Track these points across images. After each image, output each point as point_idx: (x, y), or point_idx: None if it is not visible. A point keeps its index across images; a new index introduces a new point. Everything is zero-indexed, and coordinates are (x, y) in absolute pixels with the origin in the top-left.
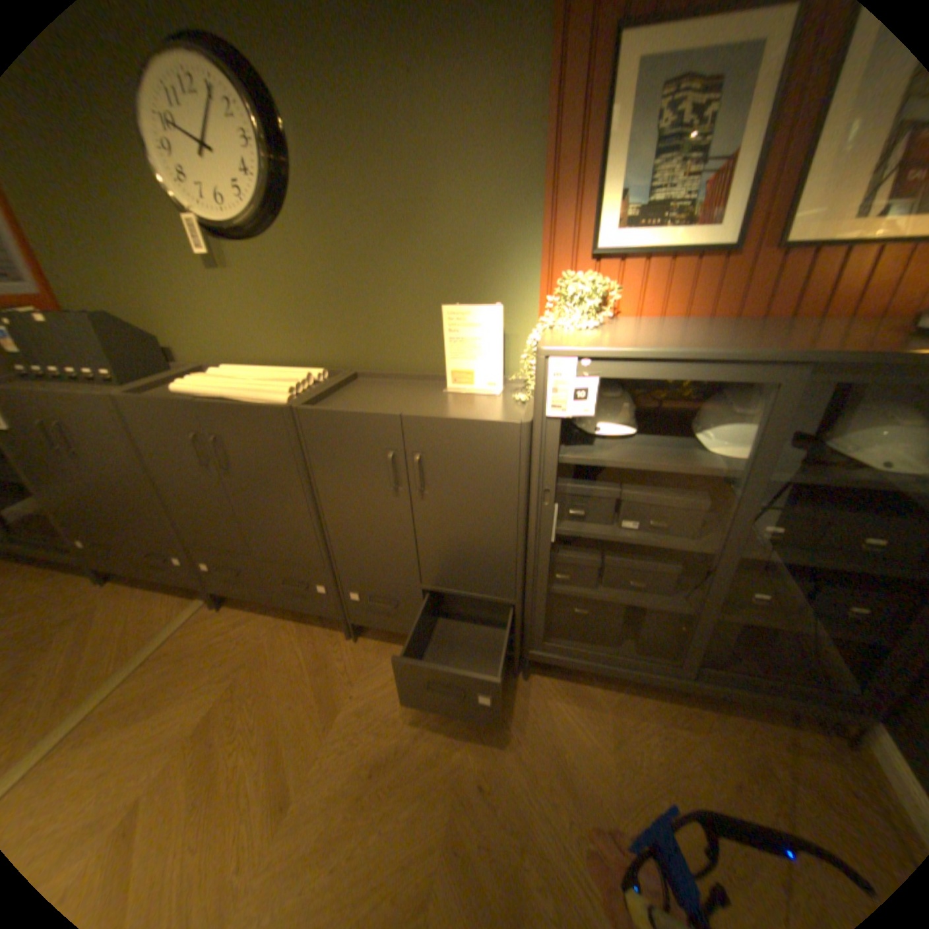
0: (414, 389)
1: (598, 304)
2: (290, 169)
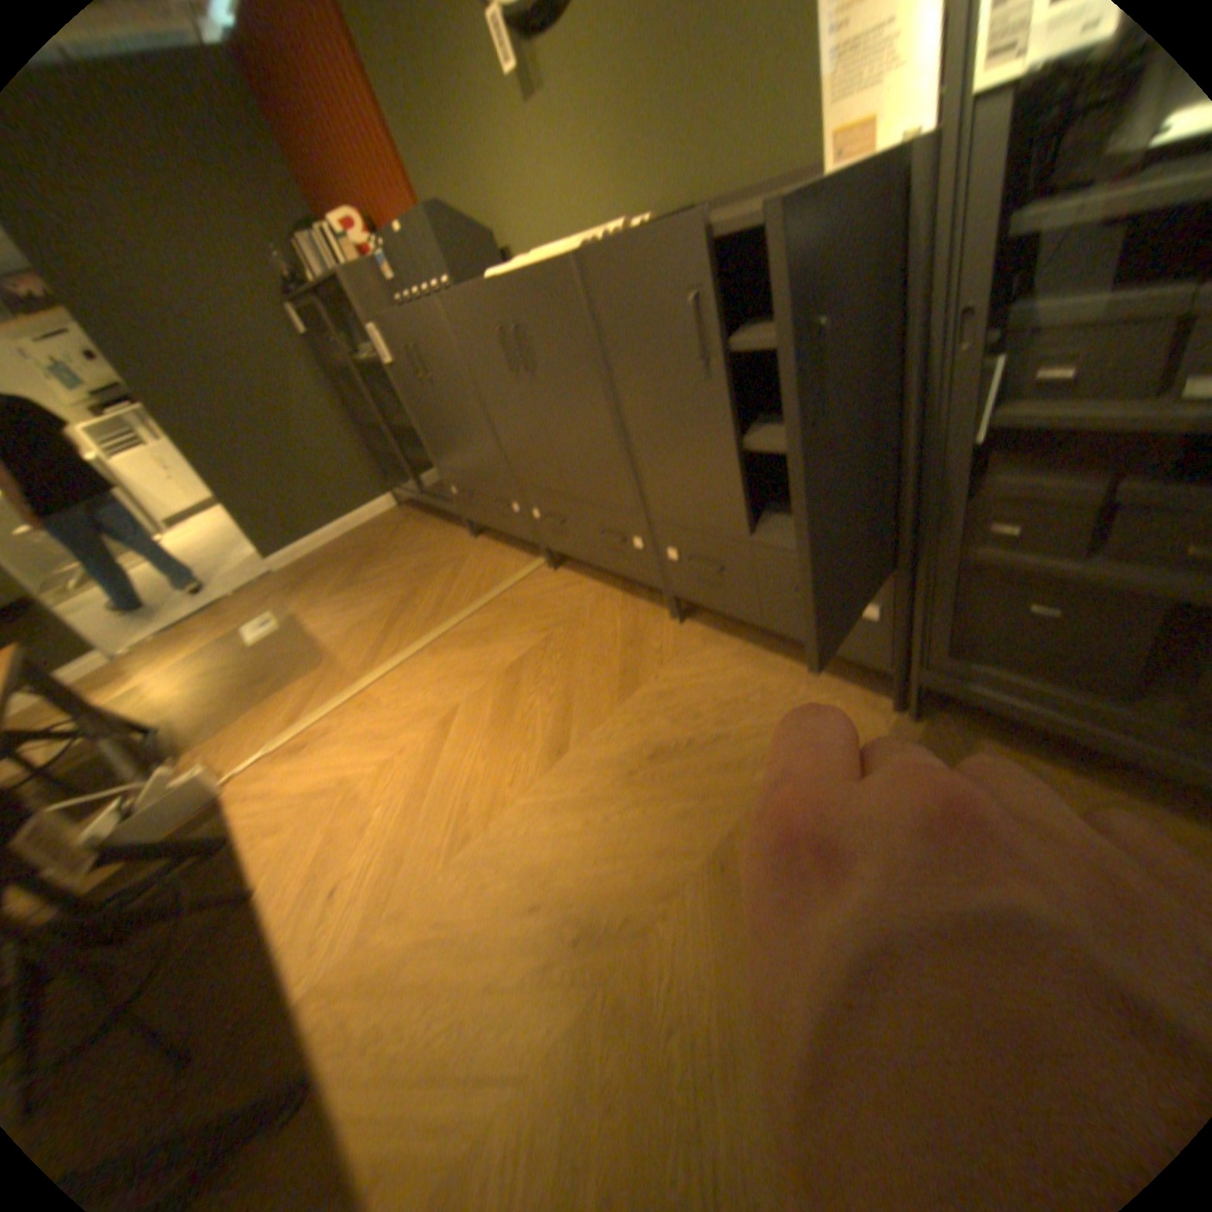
0: None
1: None
2: None
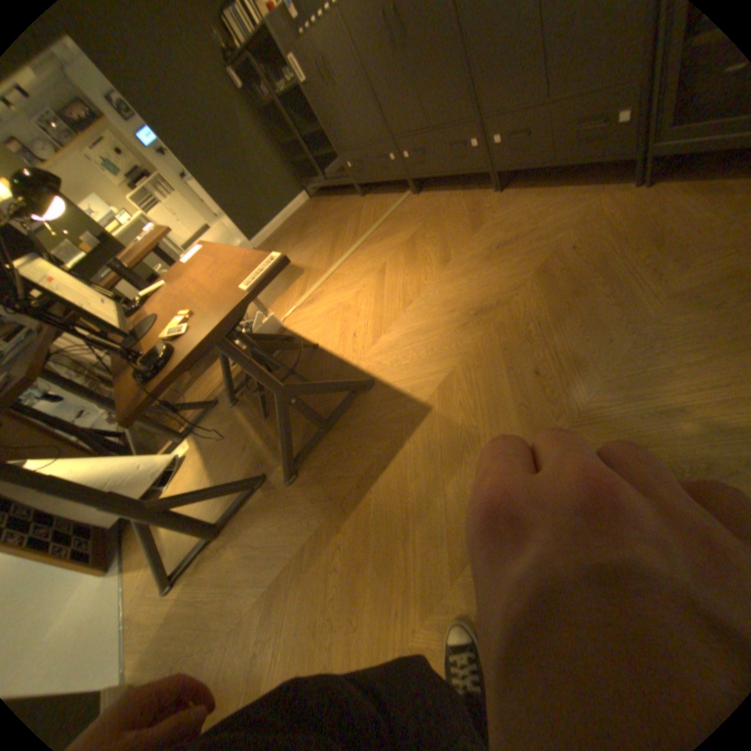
0: None
1: None
2: None
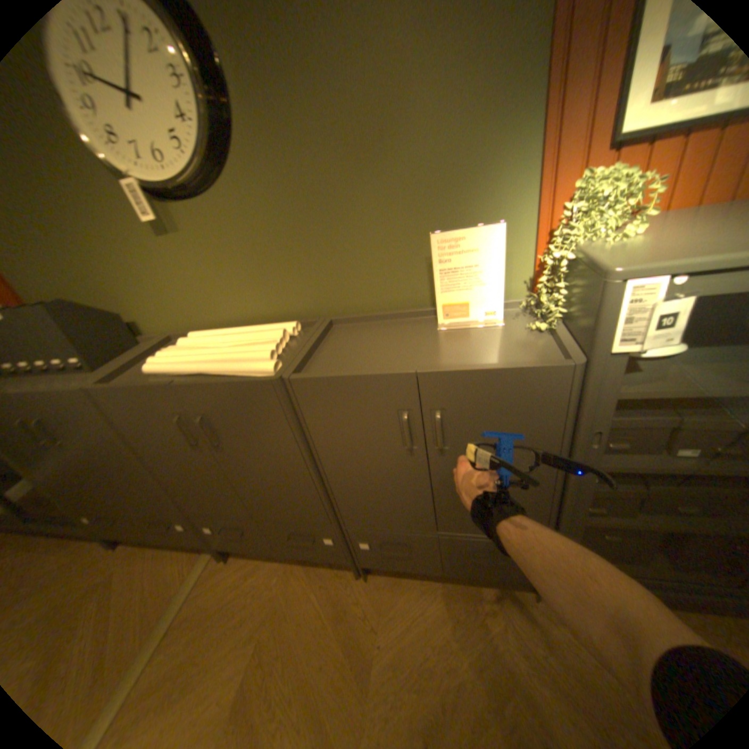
0: (400, 329)
1: (639, 202)
2: (233, 106)
